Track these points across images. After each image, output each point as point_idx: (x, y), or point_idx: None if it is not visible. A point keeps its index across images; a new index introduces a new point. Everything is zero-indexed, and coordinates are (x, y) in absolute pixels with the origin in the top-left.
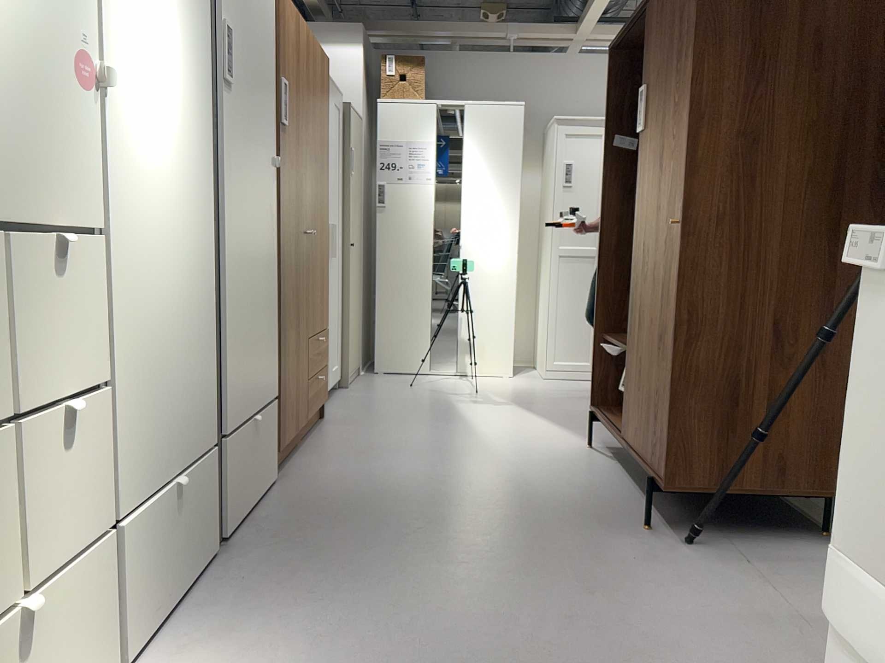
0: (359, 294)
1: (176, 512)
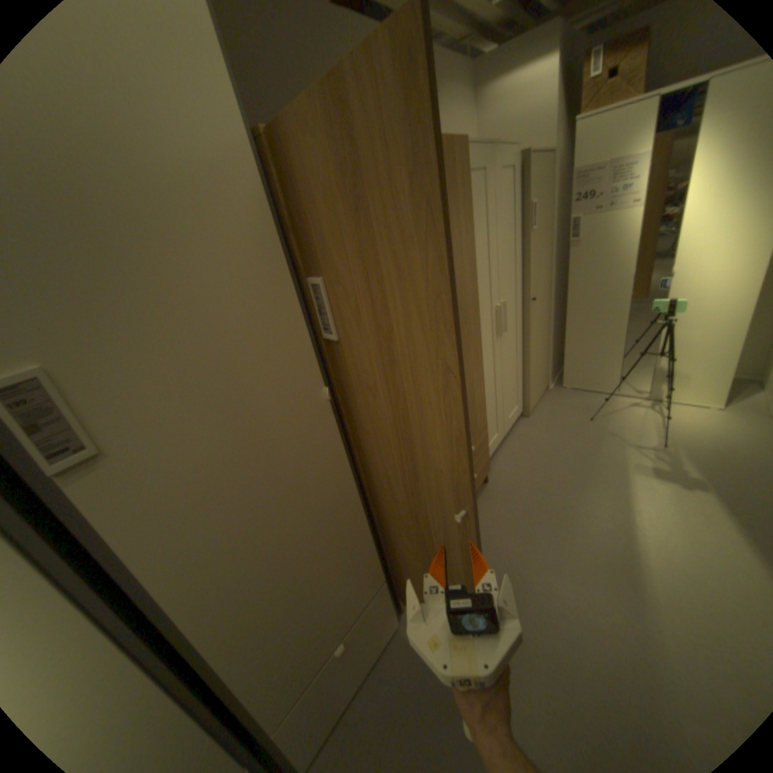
0: (547, 330)
1: None
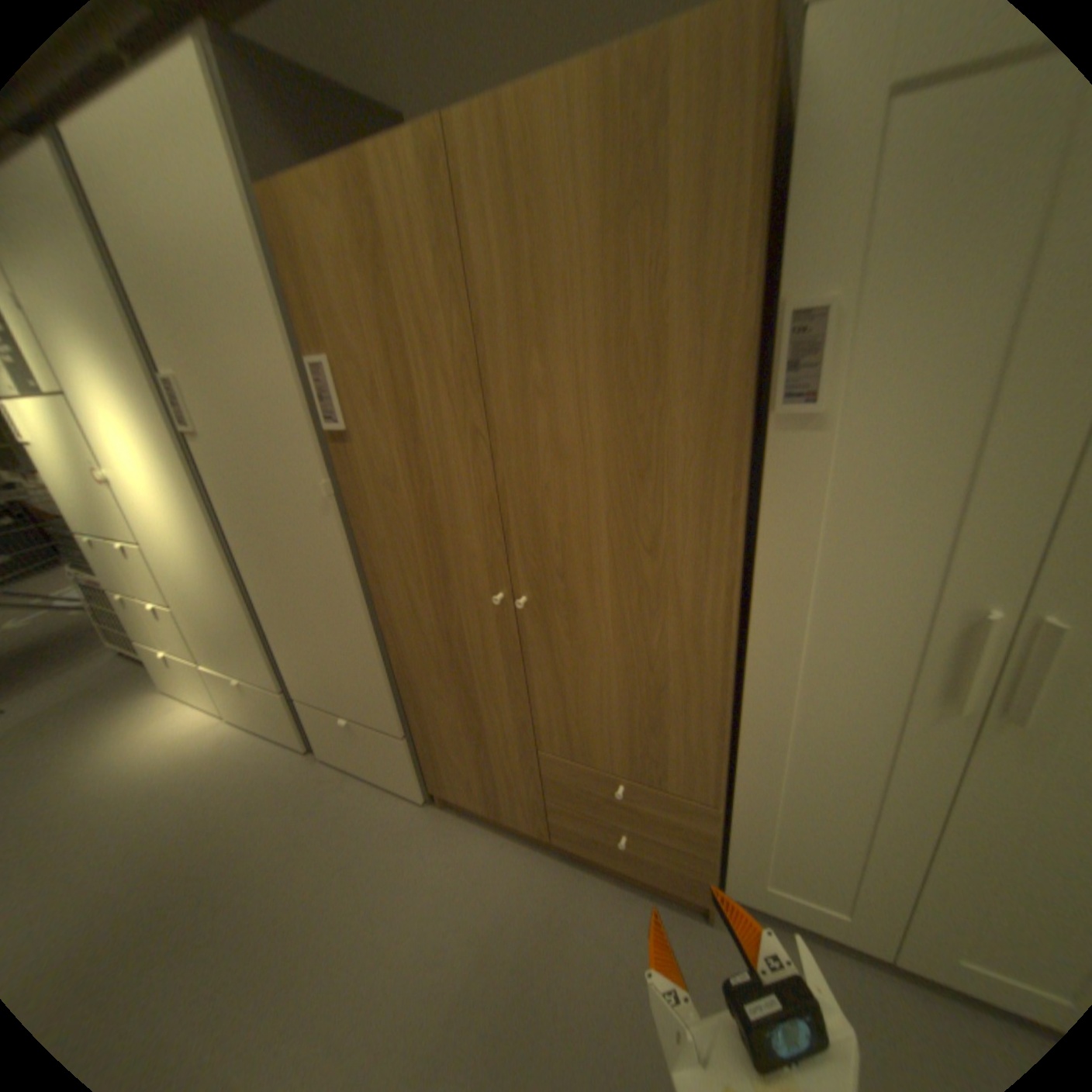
0: None
1: (243, 695)
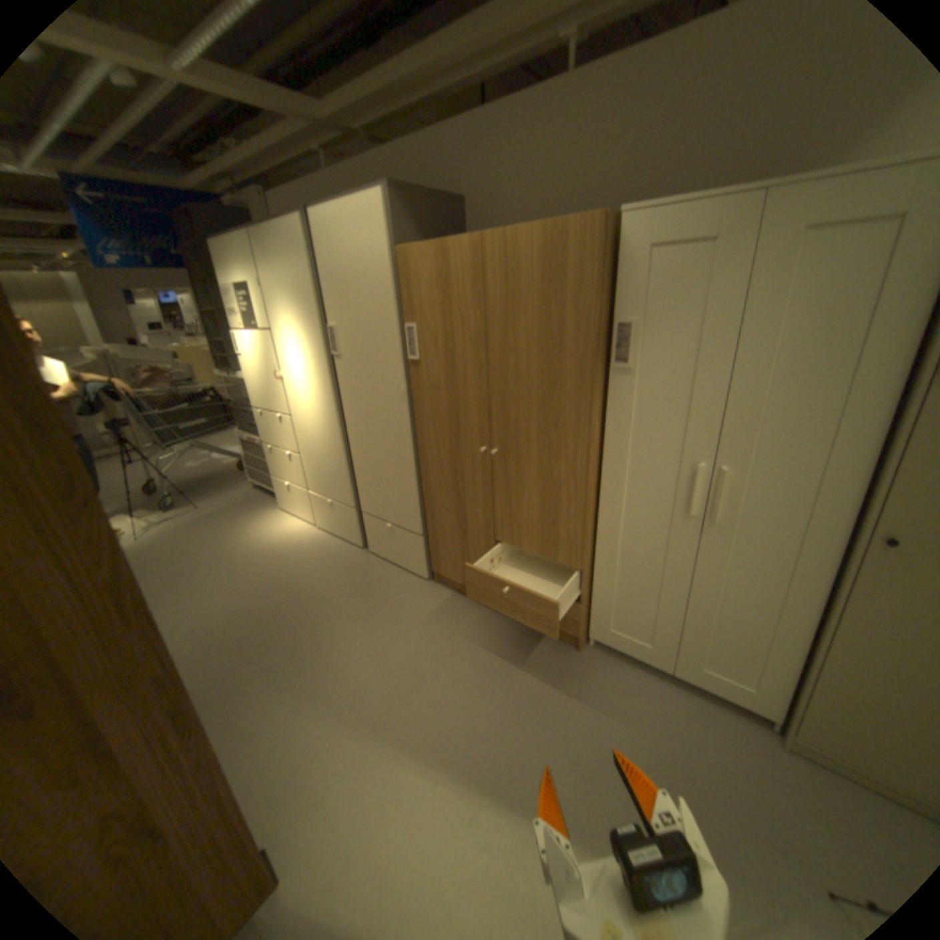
0: None
1: (334, 510)
